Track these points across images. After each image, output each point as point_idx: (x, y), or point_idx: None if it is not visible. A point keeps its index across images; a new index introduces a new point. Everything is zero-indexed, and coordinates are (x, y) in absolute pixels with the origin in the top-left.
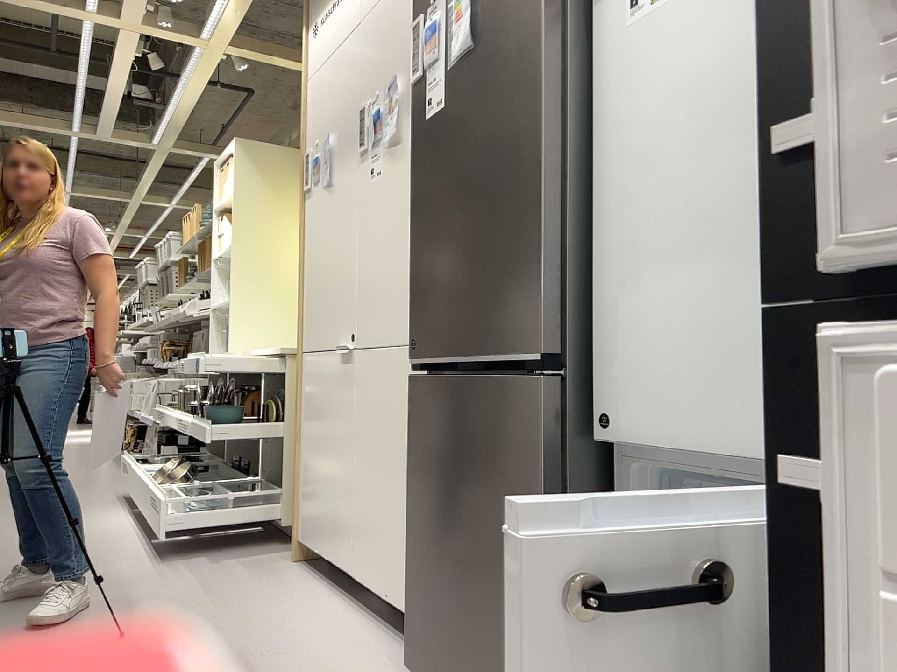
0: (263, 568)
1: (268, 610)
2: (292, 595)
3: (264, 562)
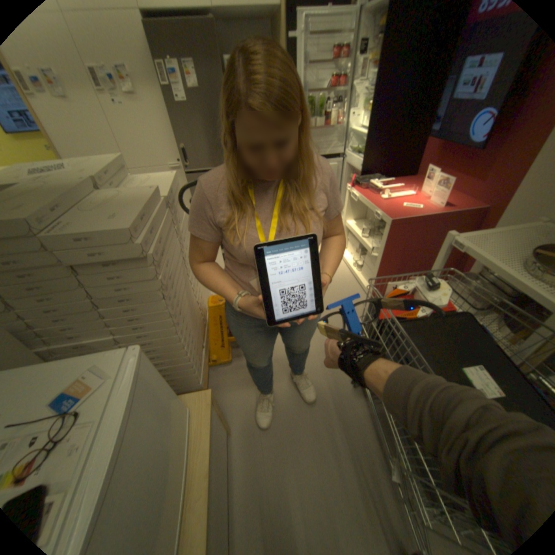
0: None
1: None
2: None
3: None
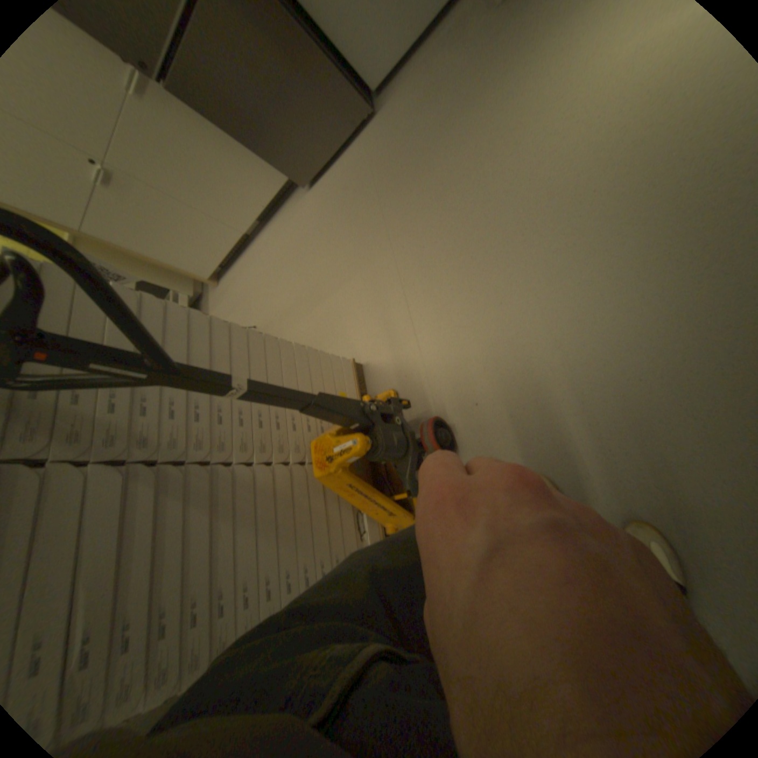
0: (220, 297)
1: (251, 275)
2: (243, 271)
3: (217, 299)
